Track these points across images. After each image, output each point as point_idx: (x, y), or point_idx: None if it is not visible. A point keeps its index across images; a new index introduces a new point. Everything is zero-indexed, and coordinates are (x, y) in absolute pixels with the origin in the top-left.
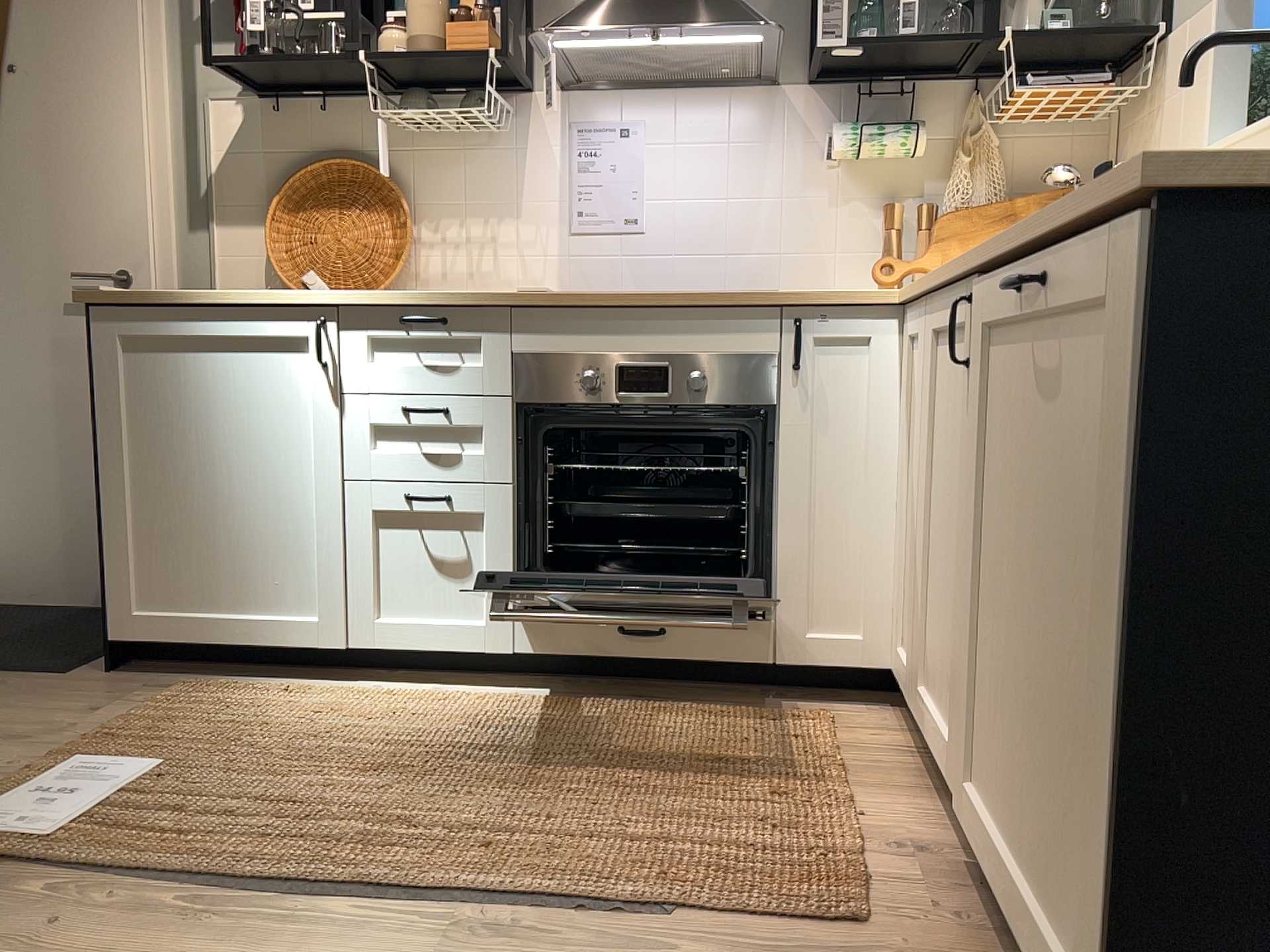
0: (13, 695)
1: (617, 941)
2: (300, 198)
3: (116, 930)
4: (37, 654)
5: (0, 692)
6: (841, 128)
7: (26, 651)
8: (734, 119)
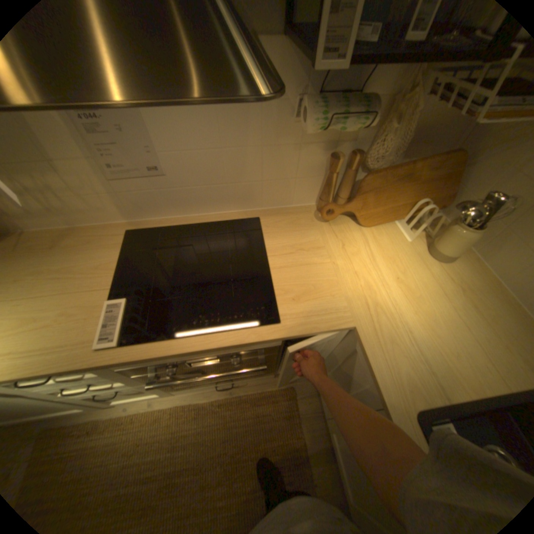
0: None
1: None
2: None
3: None
4: None
5: None
6: (315, 104)
7: None
8: None
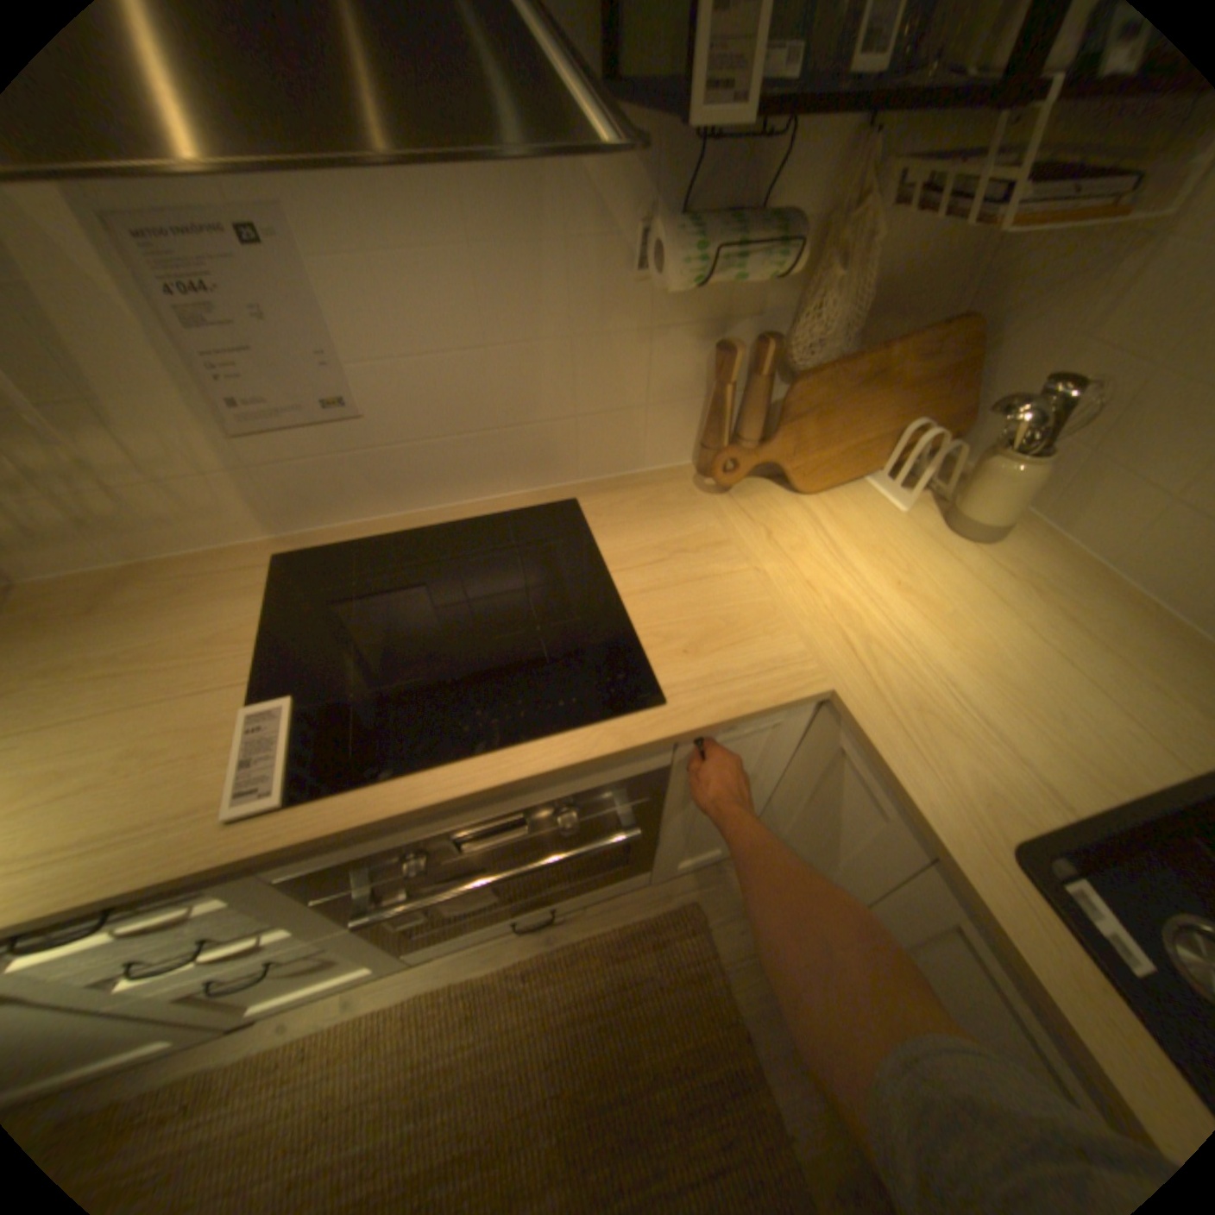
0: None
1: None
2: None
3: None
4: None
5: None
6: (680, 233)
7: None
8: (474, 188)
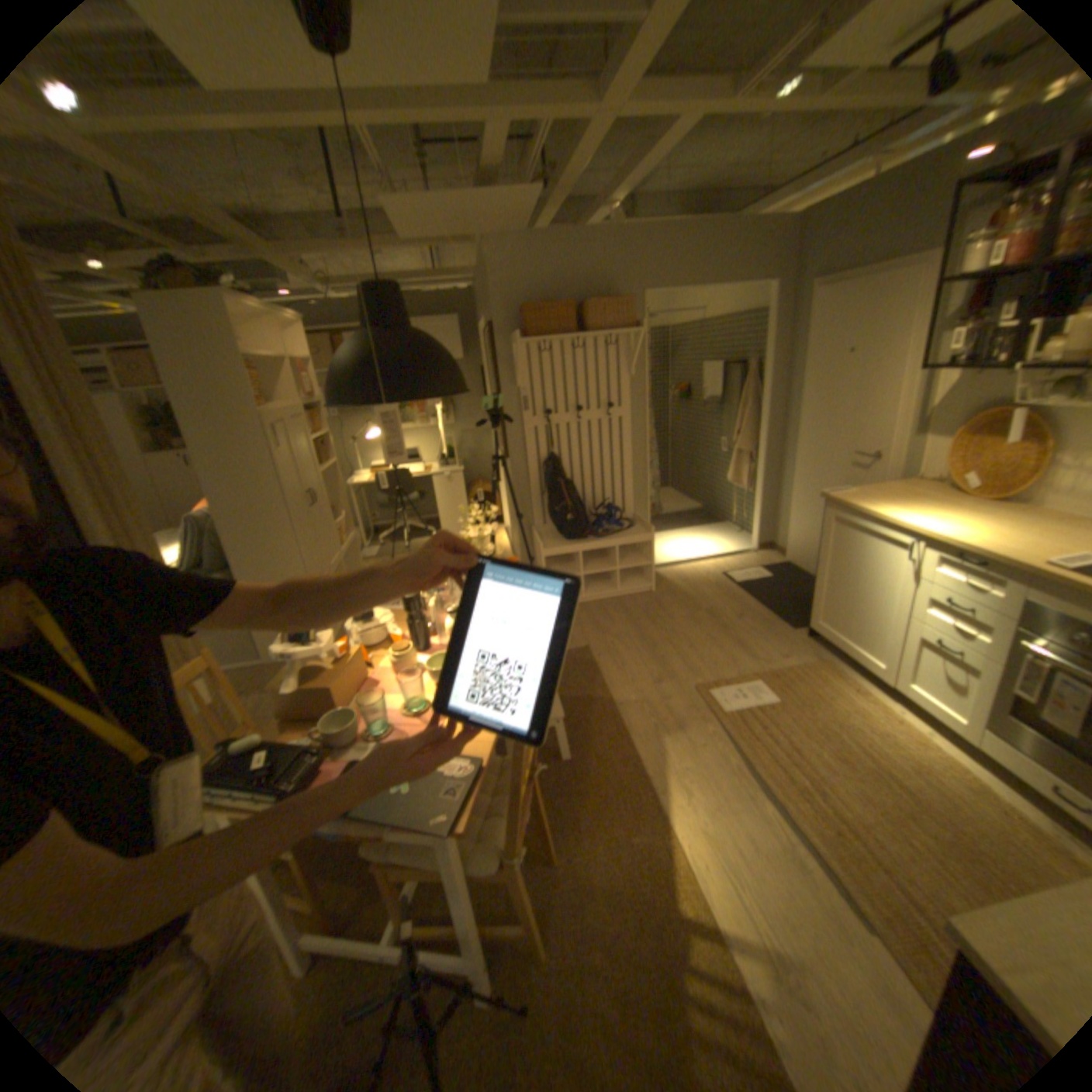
0: (771, 632)
1: (839, 911)
2: (981, 426)
3: (717, 757)
4: (795, 612)
5: (770, 628)
6: None
7: (793, 608)
8: None
